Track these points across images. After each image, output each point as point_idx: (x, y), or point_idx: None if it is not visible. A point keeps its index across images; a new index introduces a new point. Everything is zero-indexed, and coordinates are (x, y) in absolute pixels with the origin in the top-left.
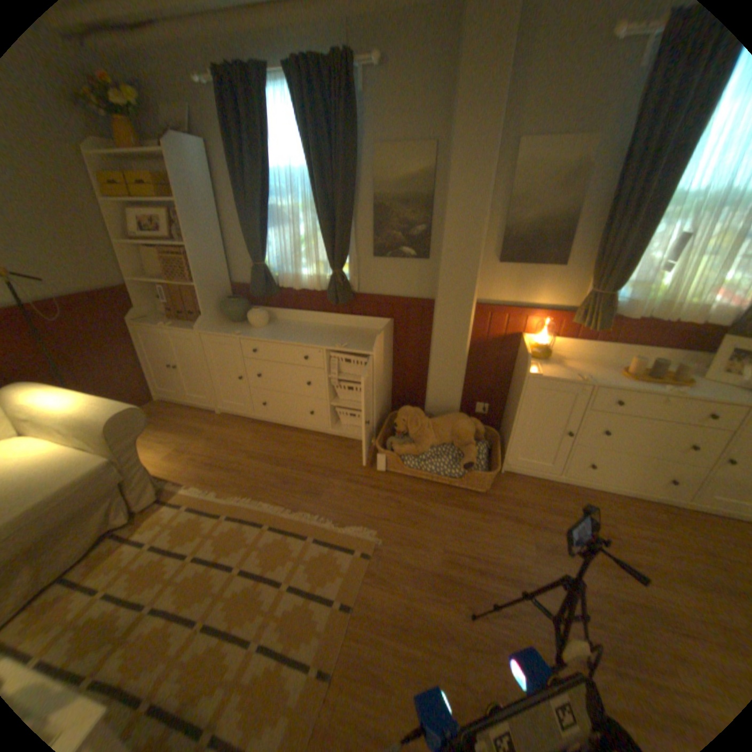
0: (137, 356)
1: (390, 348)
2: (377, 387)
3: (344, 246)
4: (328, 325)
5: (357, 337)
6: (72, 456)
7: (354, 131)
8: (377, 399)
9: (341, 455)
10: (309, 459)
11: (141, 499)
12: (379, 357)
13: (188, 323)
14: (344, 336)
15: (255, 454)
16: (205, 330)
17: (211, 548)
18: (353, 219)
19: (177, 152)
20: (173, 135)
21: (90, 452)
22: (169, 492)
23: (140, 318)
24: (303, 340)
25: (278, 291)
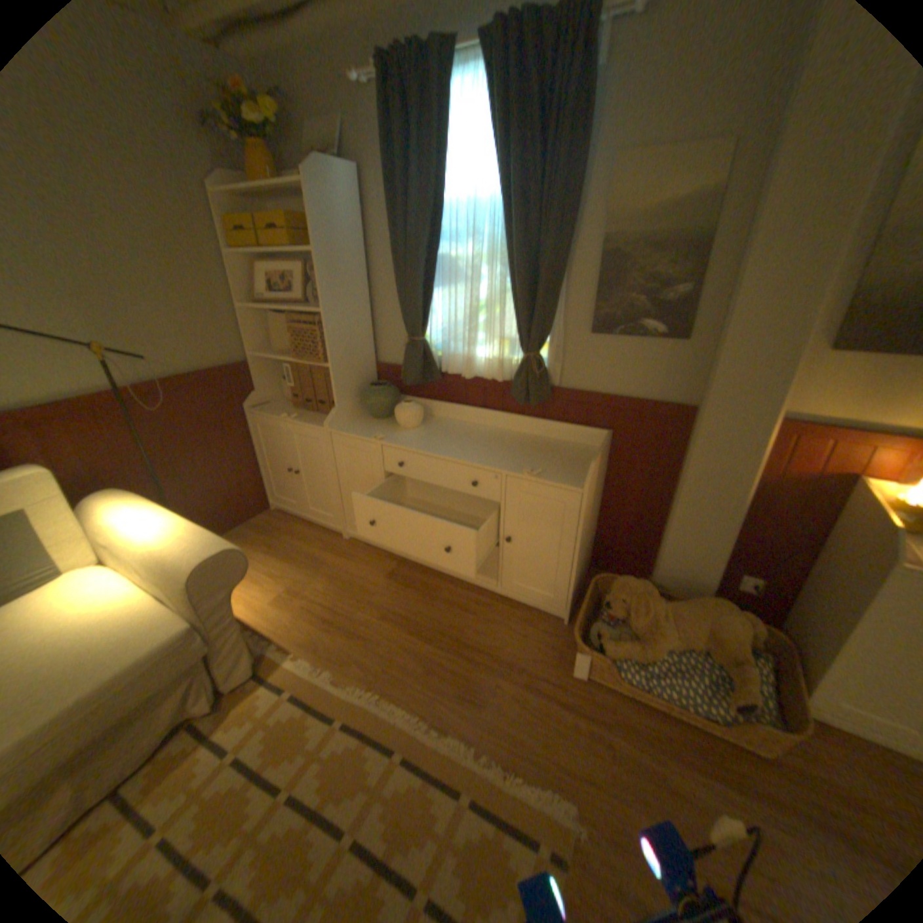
0: (255, 452)
1: (603, 475)
2: (582, 539)
3: (548, 316)
4: (507, 431)
5: (554, 456)
6: (147, 612)
7: (586, 130)
8: (579, 557)
9: (515, 635)
10: (467, 635)
11: (233, 674)
12: (591, 494)
13: (318, 416)
14: (533, 452)
15: (390, 614)
16: (339, 428)
17: (317, 781)
18: (566, 273)
19: (320, 181)
20: (318, 158)
21: (169, 608)
22: (272, 662)
23: (262, 403)
24: (472, 455)
25: (439, 378)
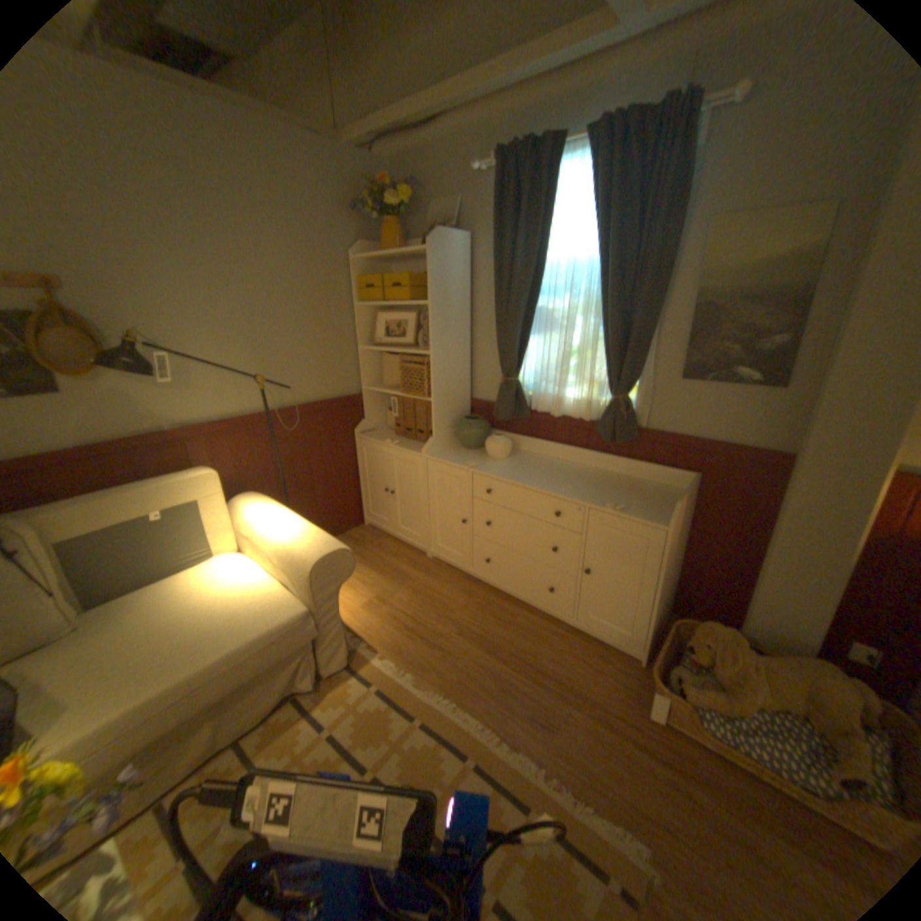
0: (358, 472)
1: (689, 517)
2: (665, 579)
3: (638, 362)
4: (591, 468)
5: (638, 494)
6: (276, 593)
7: (683, 200)
8: (661, 597)
9: (589, 668)
10: (541, 662)
11: (332, 661)
12: (676, 534)
13: (416, 443)
14: (617, 489)
15: (467, 630)
16: (434, 455)
17: (398, 769)
18: (658, 323)
19: (441, 249)
20: (441, 231)
21: (293, 593)
22: (363, 657)
23: (369, 430)
24: (556, 487)
25: (528, 415)
